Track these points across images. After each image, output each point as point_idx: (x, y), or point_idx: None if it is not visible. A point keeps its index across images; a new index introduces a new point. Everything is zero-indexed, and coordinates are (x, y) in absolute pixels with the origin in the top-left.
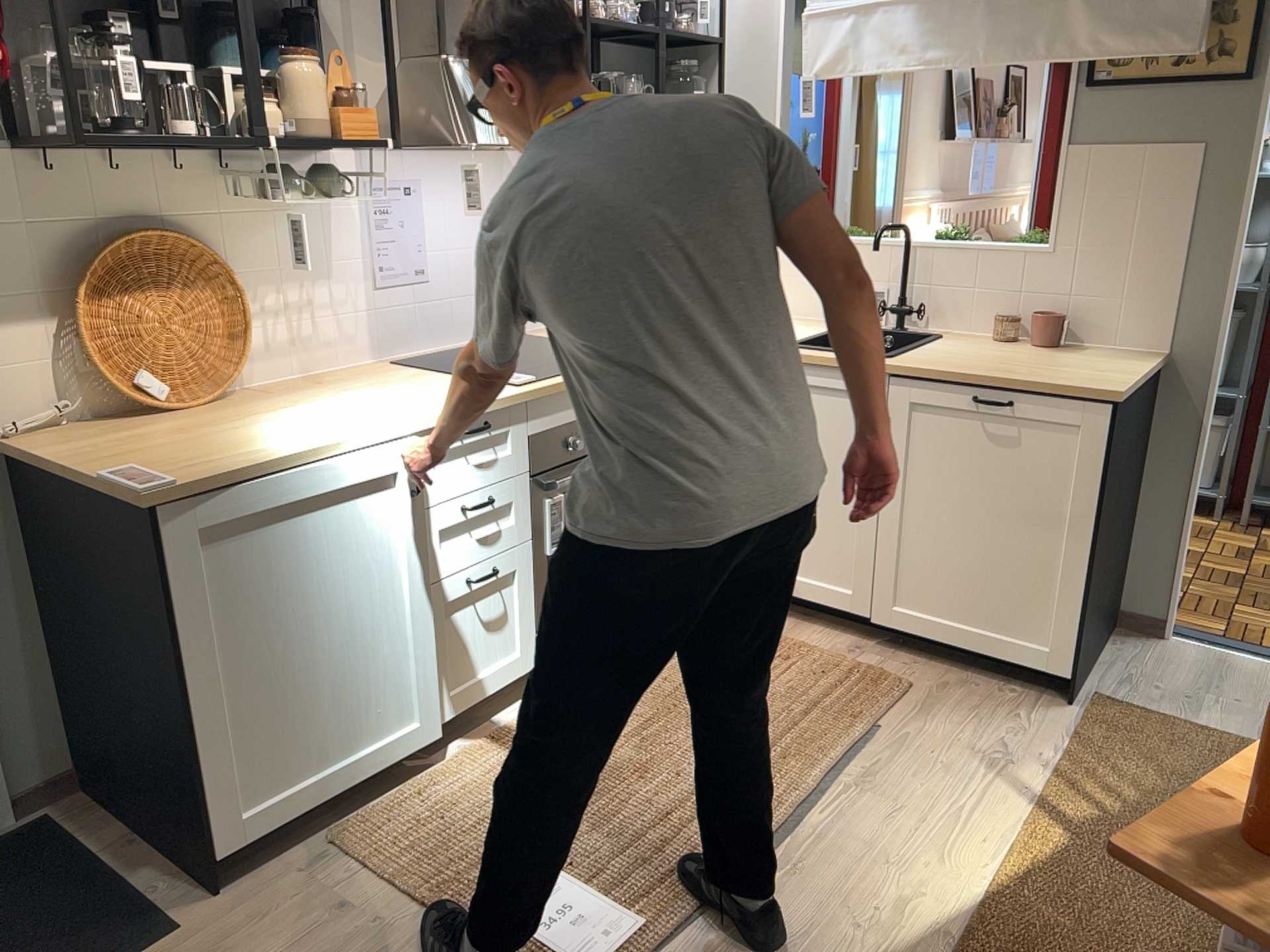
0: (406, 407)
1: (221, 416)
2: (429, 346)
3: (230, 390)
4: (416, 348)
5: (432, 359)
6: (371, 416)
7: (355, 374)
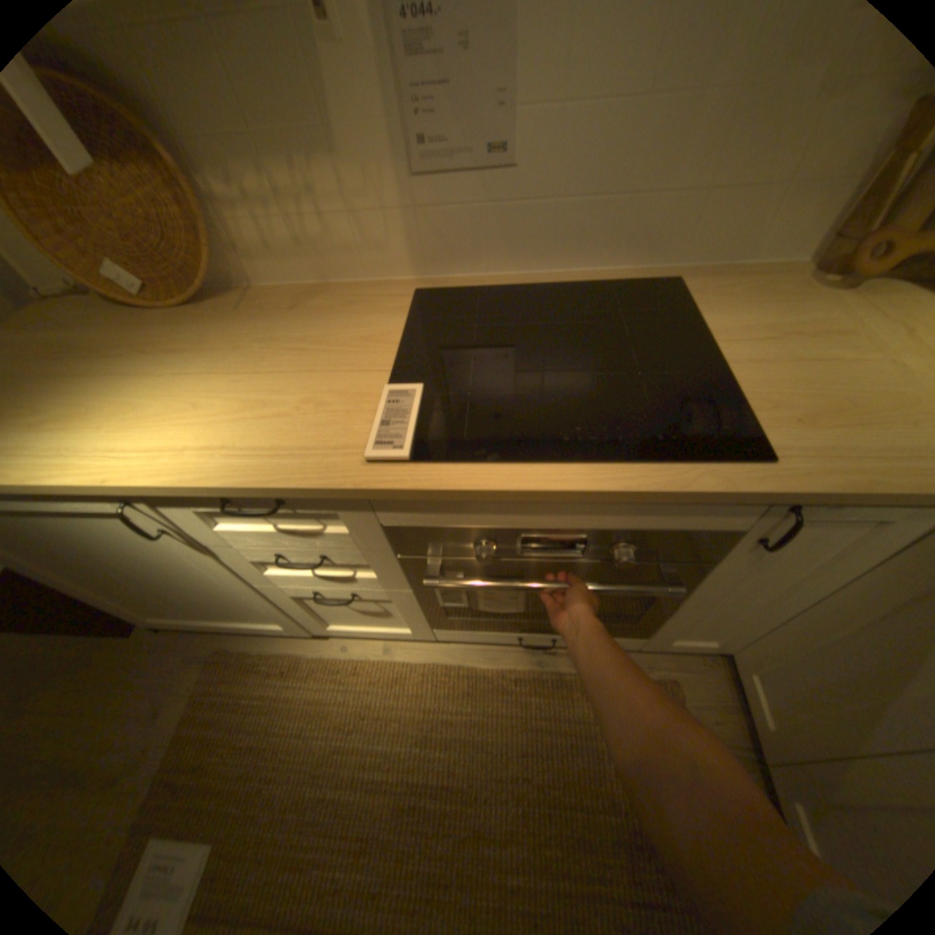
0: (198, 428)
1: (130, 336)
2: (505, 267)
3: (233, 284)
4: (484, 267)
5: (506, 286)
6: (136, 432)
7: (352, 299)
